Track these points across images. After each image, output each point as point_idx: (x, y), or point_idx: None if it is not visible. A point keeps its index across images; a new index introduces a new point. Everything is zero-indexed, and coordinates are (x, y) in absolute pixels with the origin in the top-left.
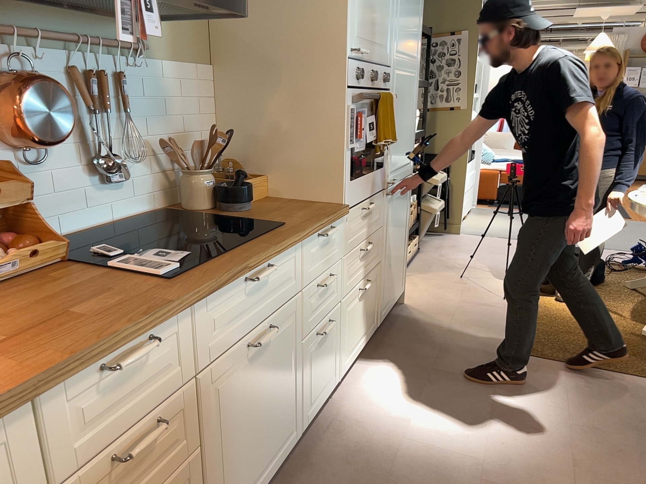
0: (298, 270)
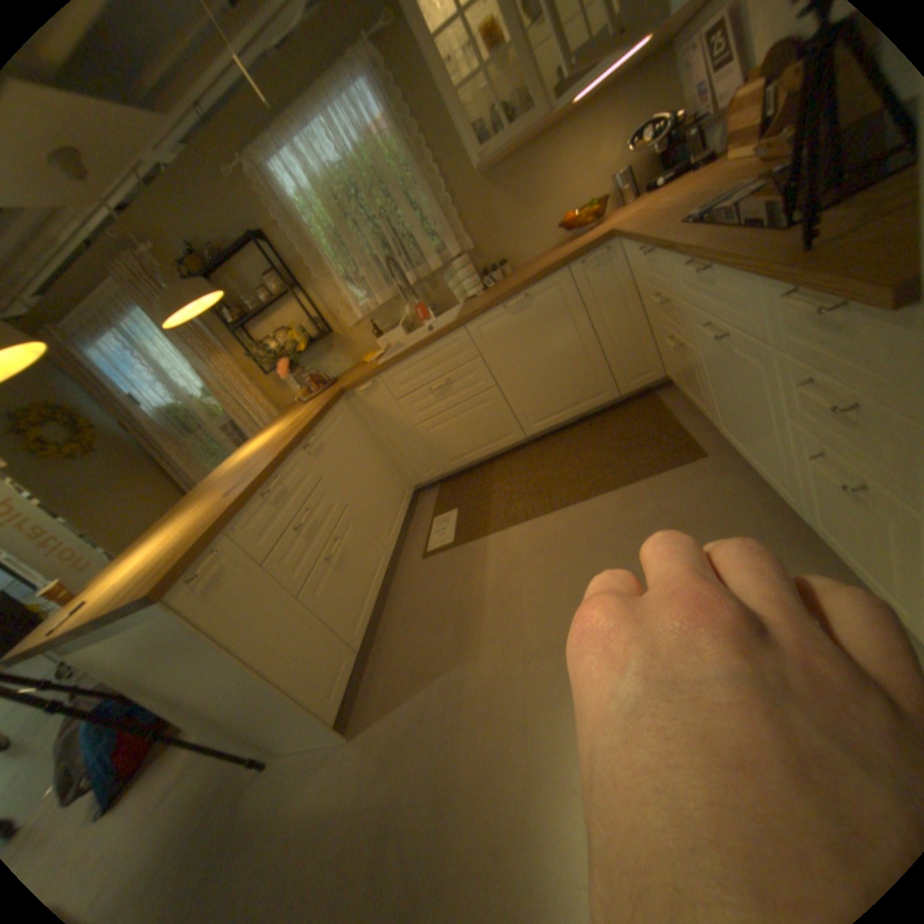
0: (774, 313)
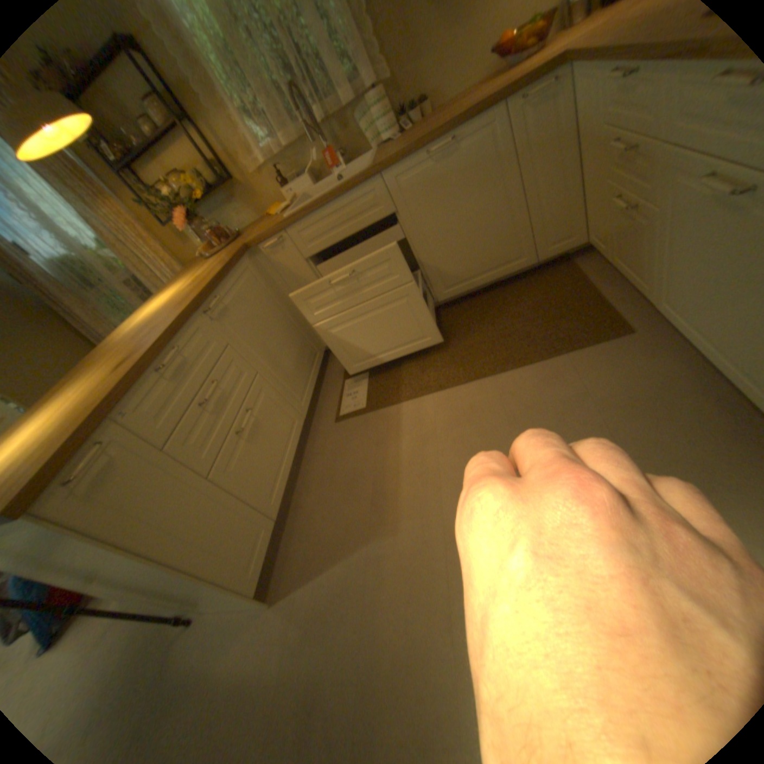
0: None
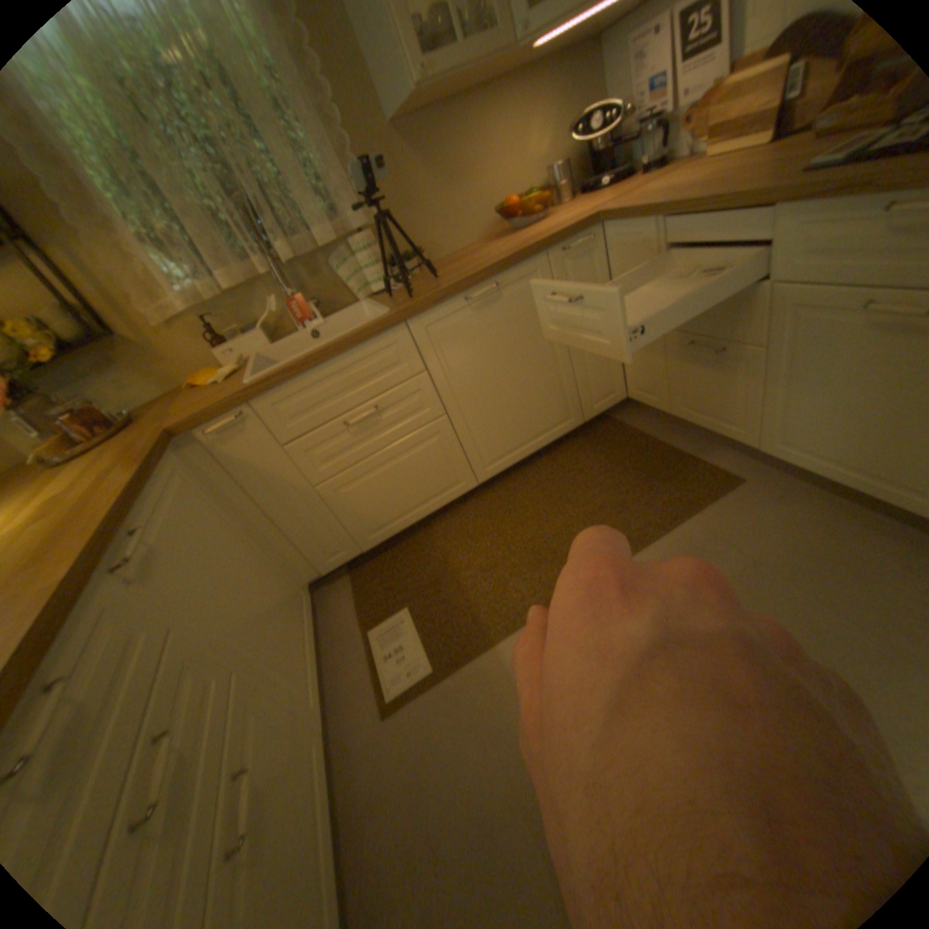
0: None
